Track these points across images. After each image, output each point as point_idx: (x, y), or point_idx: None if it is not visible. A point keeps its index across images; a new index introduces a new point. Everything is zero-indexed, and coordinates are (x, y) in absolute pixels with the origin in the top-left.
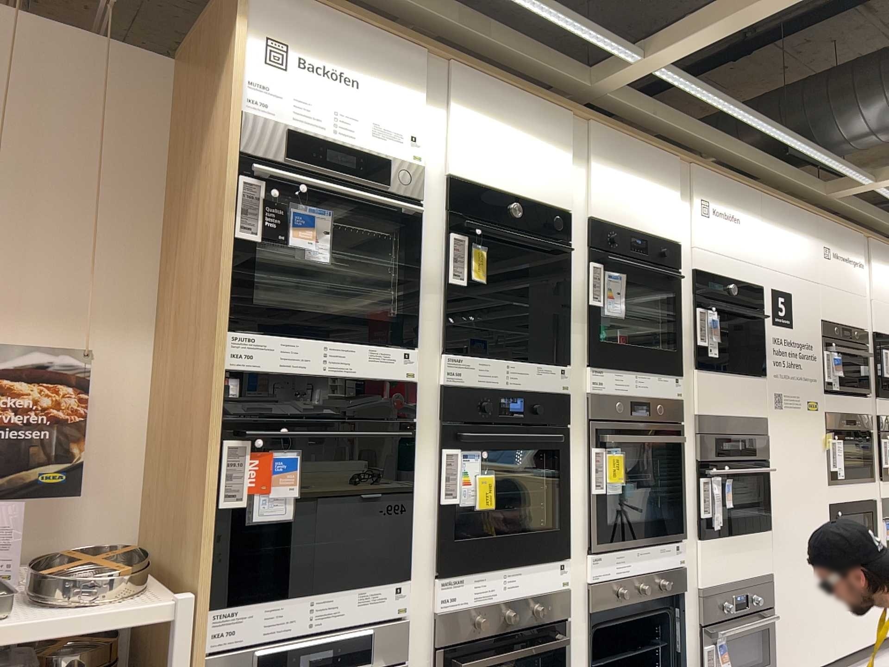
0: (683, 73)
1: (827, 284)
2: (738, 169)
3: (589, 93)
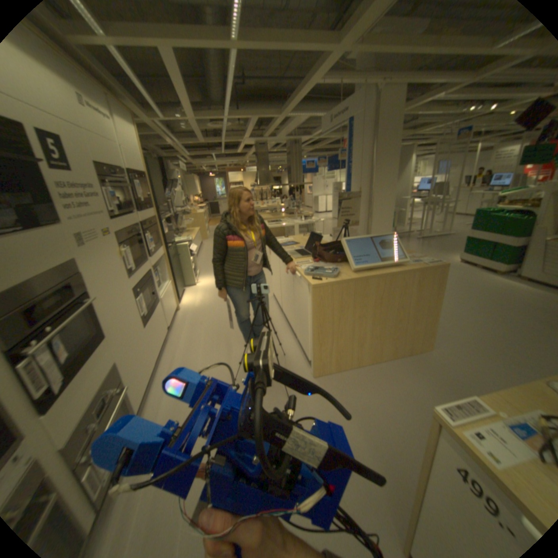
0: None
1: (91, 130)
2: None
3: None
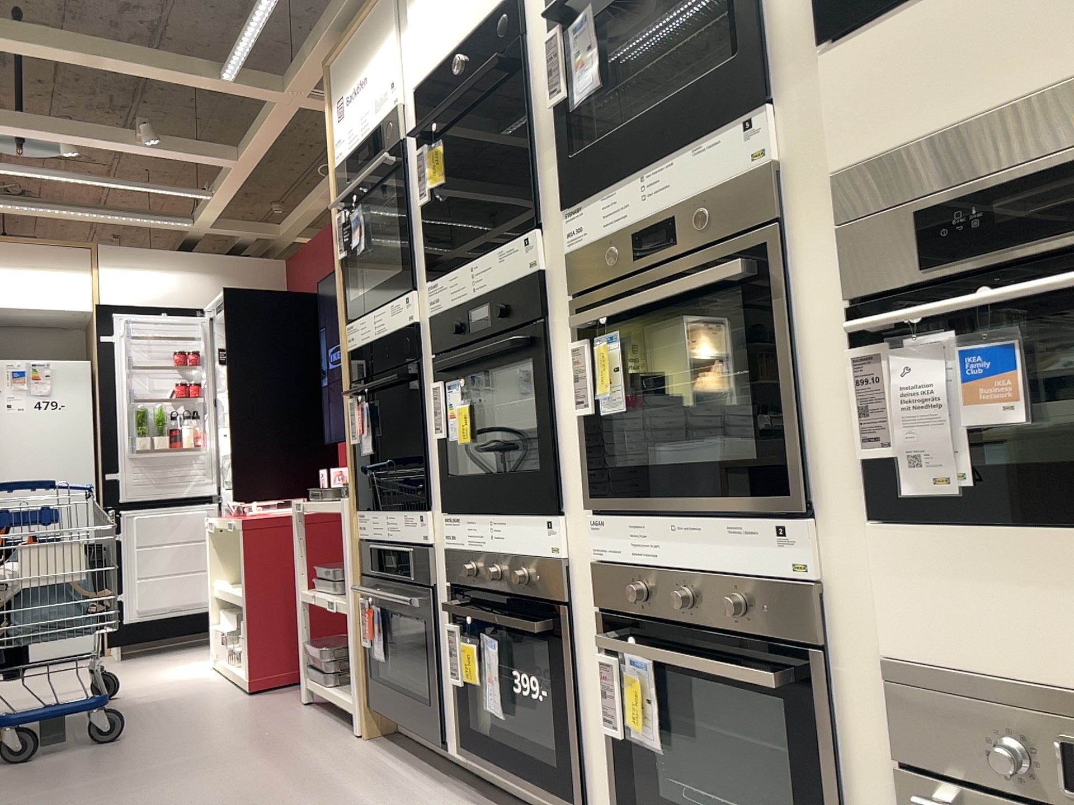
0: None
1: None
2: None
3: None
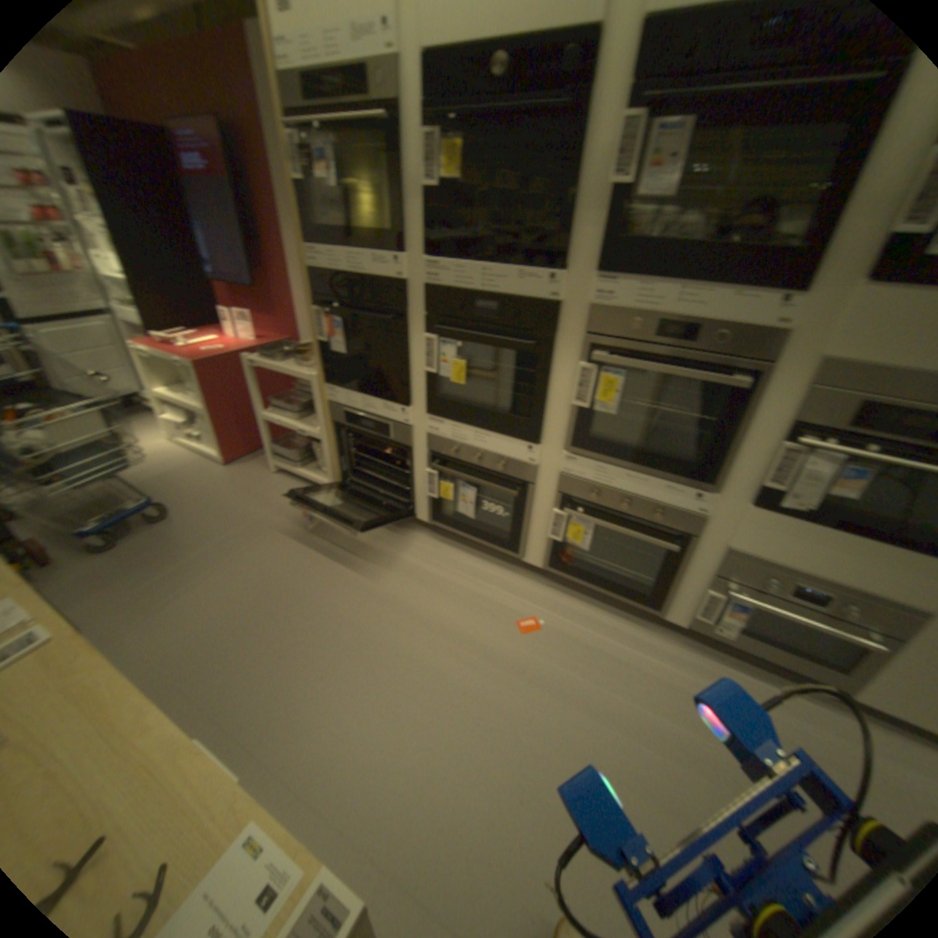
0: None
1: None
2: None
3: None
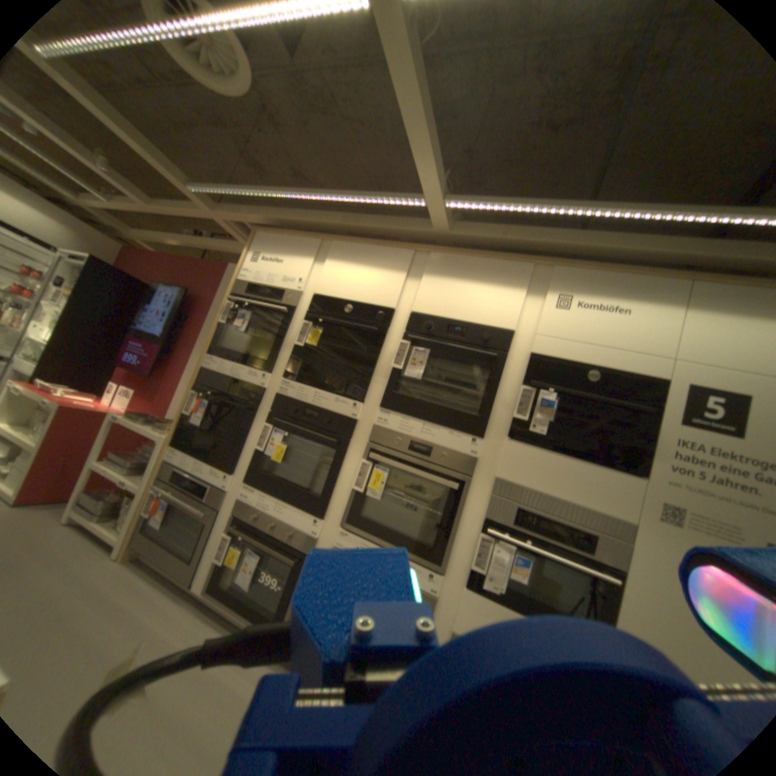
0: (513, 193)
1: None
2: (667, 259)
3: (435, 234)
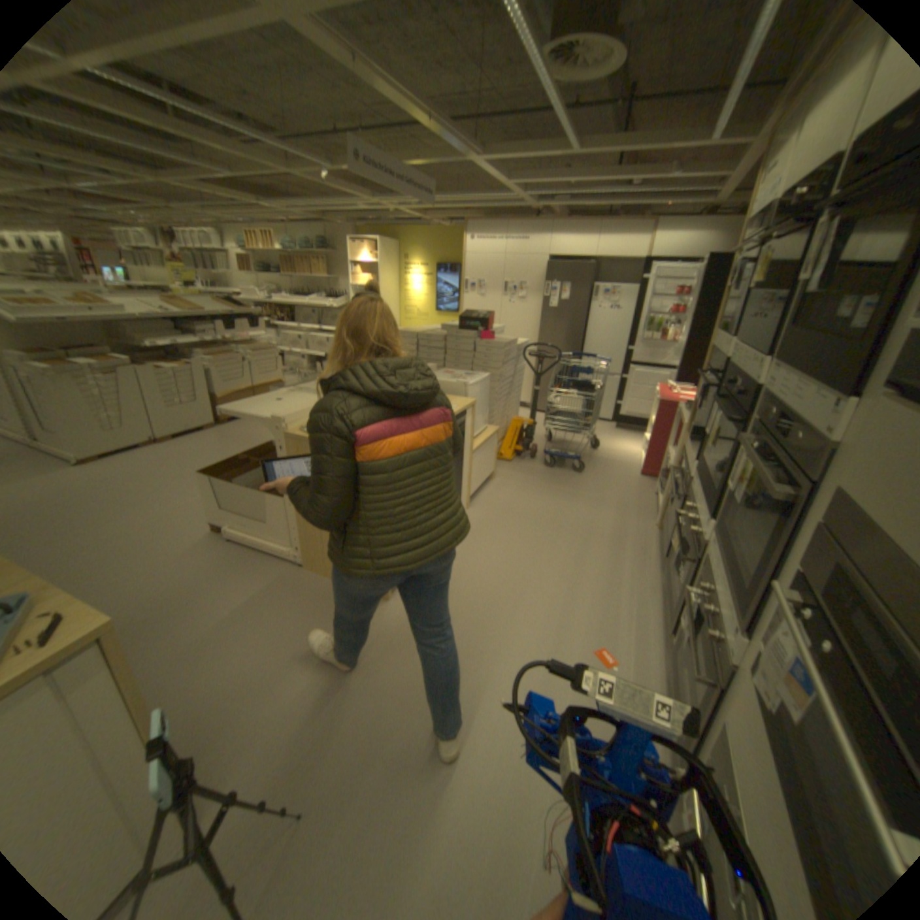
0: None
1: None
2: None
3: None
